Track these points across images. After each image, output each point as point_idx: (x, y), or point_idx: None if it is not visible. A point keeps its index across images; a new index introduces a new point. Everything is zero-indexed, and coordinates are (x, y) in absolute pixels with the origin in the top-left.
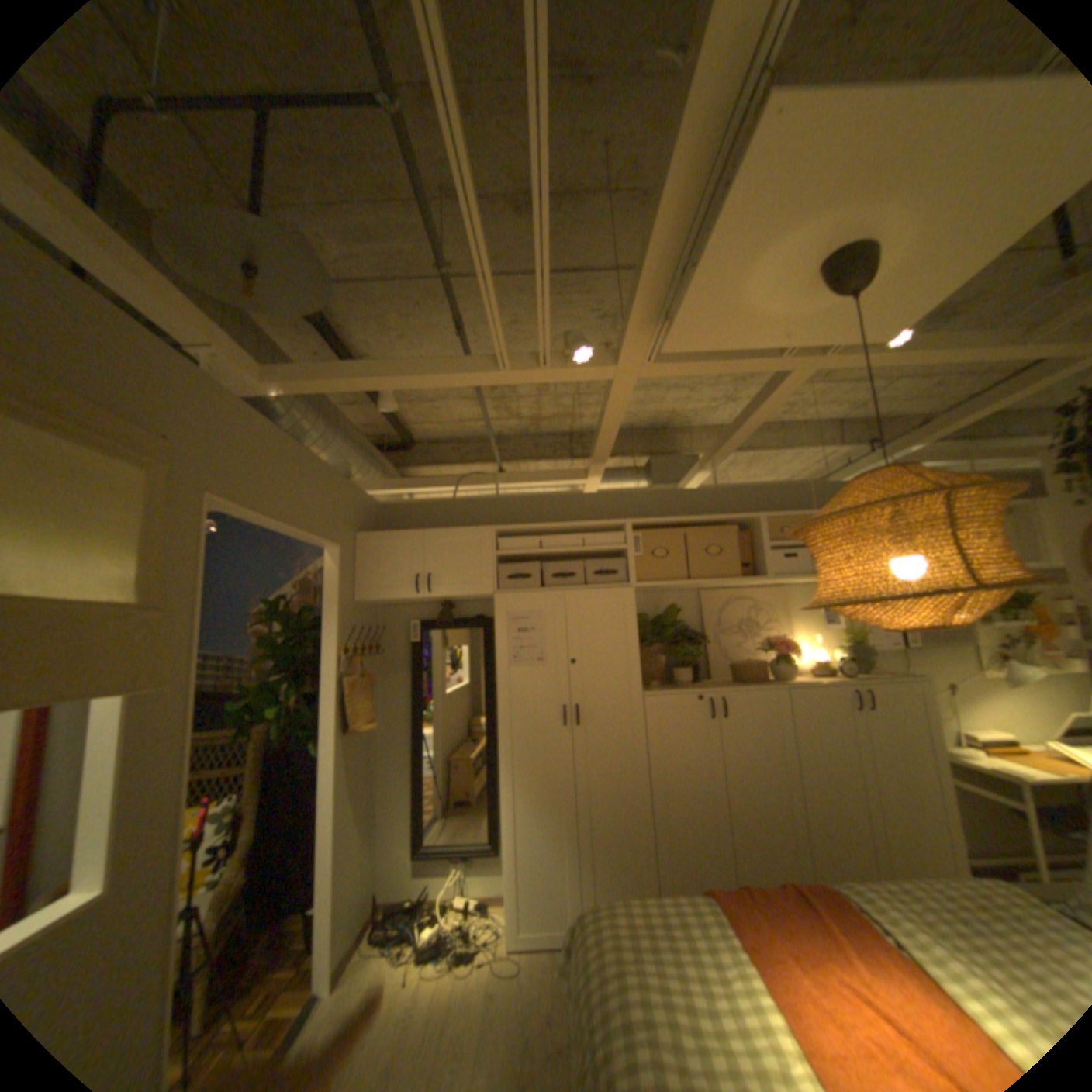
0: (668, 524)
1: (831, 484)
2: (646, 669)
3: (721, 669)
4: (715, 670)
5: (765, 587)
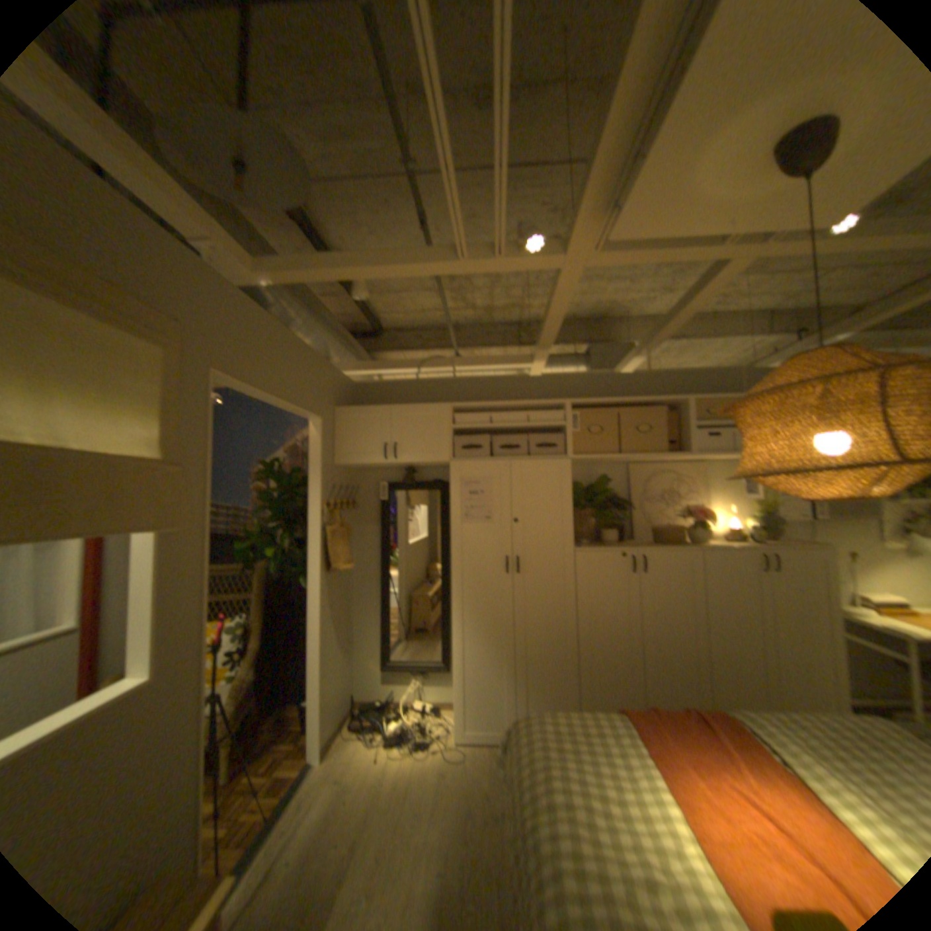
0: (603, 404)
1: (758, 370)
2: (577, 529)
3: (643, 531)
4: (638, 532)
5: (688, 462)
